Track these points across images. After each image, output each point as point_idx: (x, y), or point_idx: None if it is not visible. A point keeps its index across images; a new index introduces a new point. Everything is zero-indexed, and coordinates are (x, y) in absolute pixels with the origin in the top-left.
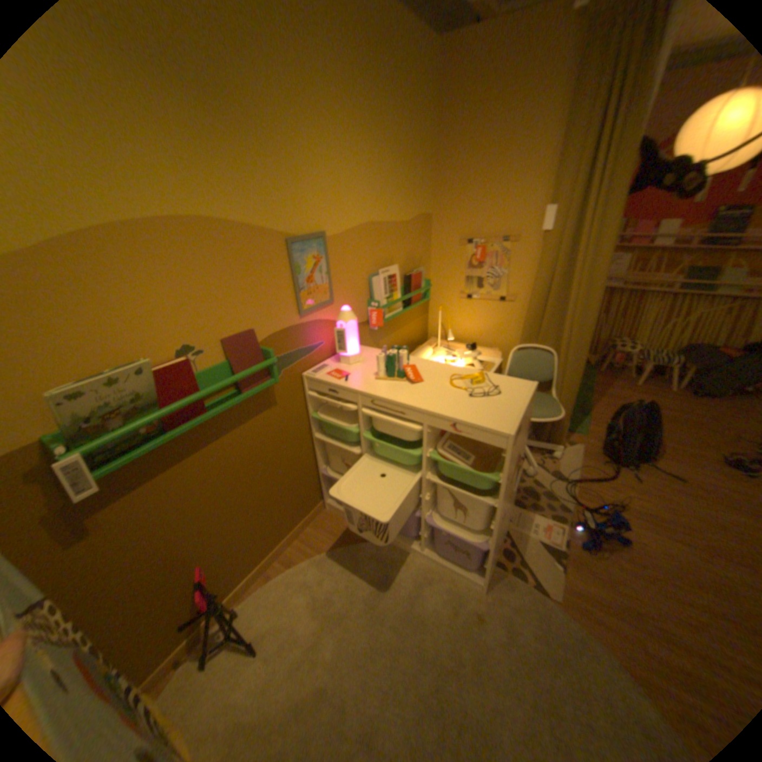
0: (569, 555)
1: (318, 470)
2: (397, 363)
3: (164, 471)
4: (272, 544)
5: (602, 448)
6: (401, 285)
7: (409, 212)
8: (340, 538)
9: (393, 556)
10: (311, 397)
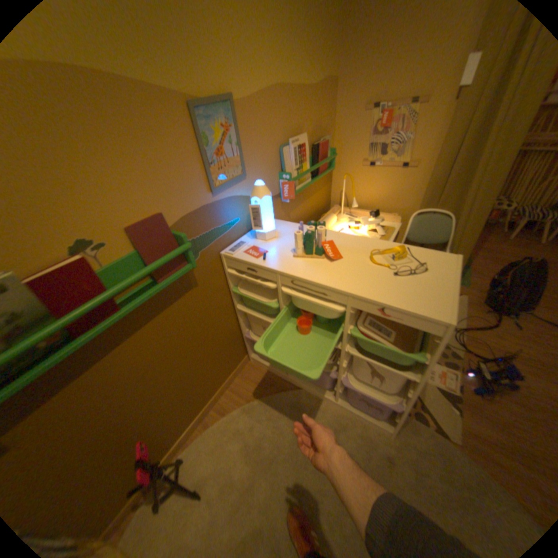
0: (463, 398)
1: (241, 333)
2: (314, 239)
3: (85, 370)
4: (207, 397)
5: (483, 298)
6: (309, 155)
7: (317, 73)
8: (264, 387)
9: (310, 403)
10: (230, 273)
